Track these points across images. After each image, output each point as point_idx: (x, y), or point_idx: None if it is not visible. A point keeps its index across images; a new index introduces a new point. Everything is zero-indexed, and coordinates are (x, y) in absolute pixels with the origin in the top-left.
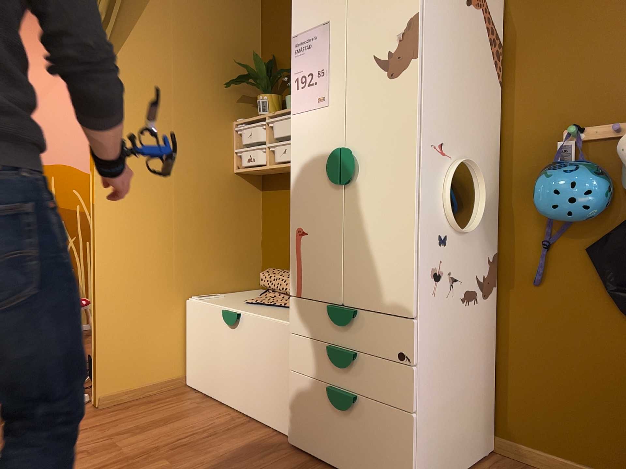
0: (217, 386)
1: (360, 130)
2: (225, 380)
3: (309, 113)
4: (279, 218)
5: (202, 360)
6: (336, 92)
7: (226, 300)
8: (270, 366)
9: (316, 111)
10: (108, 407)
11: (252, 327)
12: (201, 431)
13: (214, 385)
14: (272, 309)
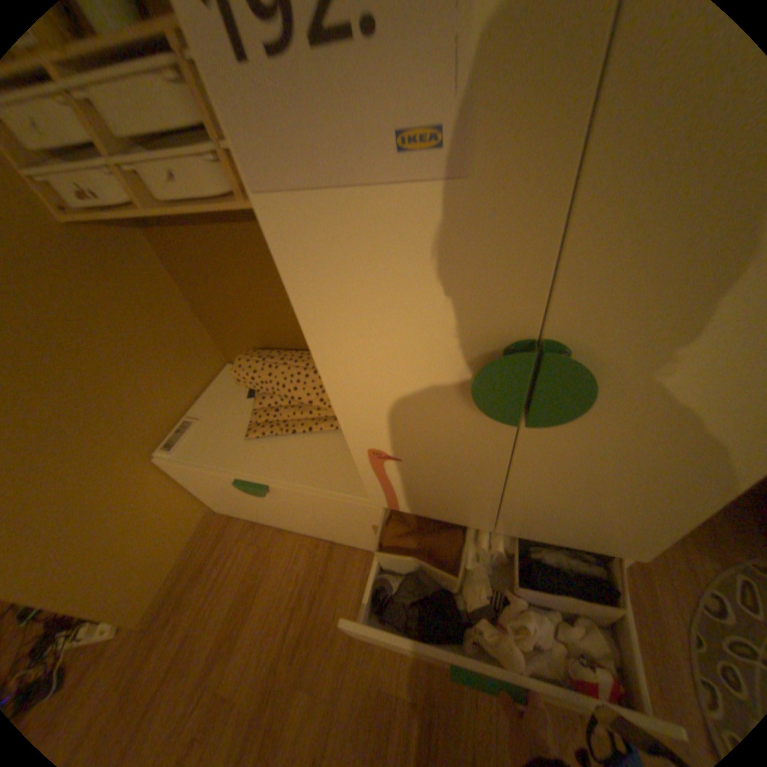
0: (266, 520)
1: (631, 297)
2: (276, 518)
3: (354, 199)
4: (208, 276)
5: (228, 503)
6: (528, 108)
7: (213, 437)
8: (346, 522)
9: (394, 195)
10: (155, 616)
11: (297, 496)
12: (297, 599)
13: (260, 518)
14: (299, 444)
